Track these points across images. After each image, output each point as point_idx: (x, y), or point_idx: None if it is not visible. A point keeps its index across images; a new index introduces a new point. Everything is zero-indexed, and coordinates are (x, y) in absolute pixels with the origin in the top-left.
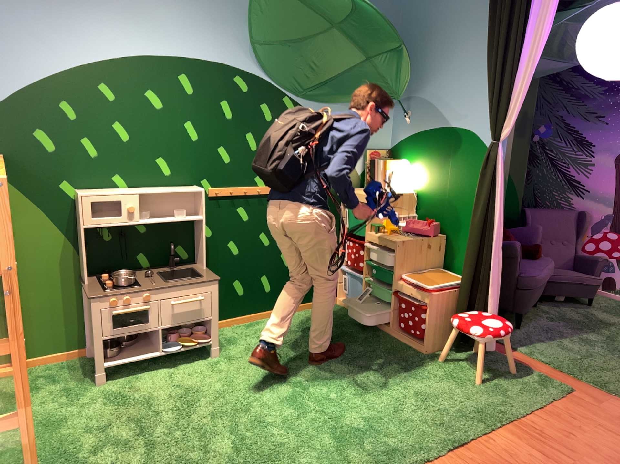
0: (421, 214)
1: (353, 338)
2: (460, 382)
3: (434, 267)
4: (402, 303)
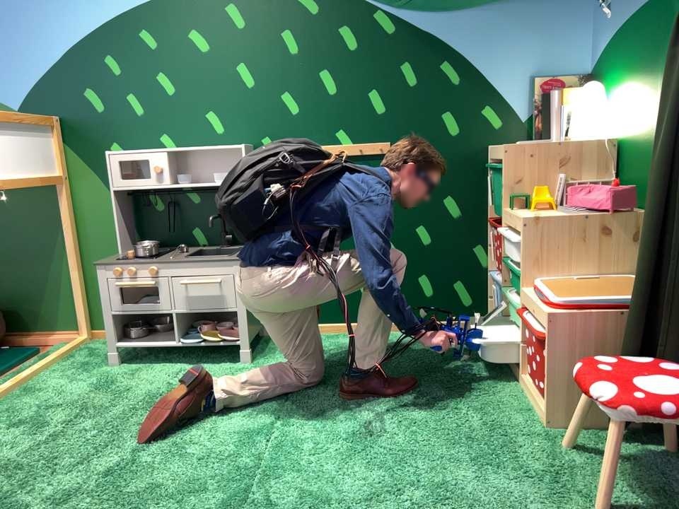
0: (621, 176)
1: (444, 382)
2: (556, 507)
3: (626, 275)
4: (525, 332)
